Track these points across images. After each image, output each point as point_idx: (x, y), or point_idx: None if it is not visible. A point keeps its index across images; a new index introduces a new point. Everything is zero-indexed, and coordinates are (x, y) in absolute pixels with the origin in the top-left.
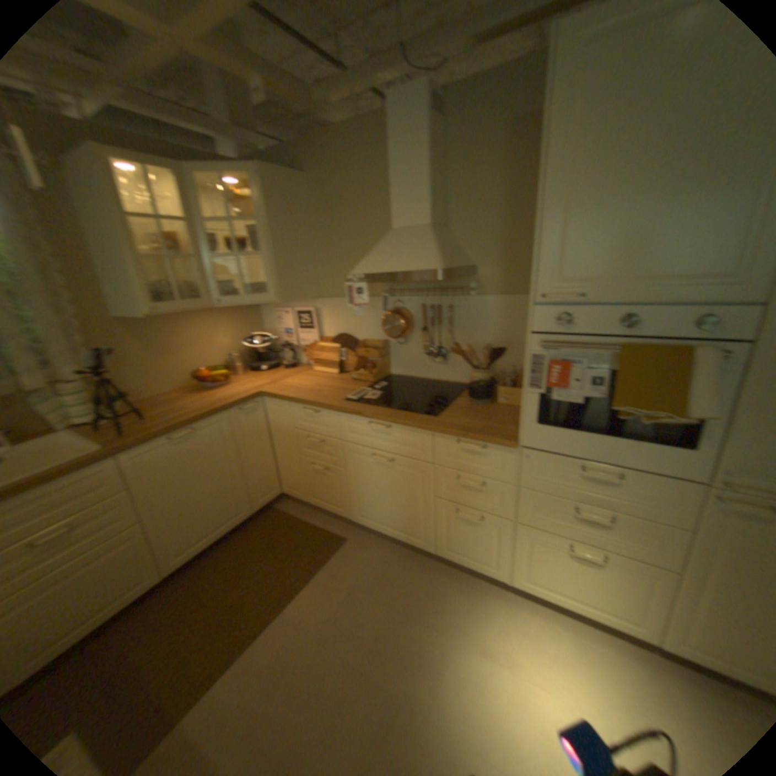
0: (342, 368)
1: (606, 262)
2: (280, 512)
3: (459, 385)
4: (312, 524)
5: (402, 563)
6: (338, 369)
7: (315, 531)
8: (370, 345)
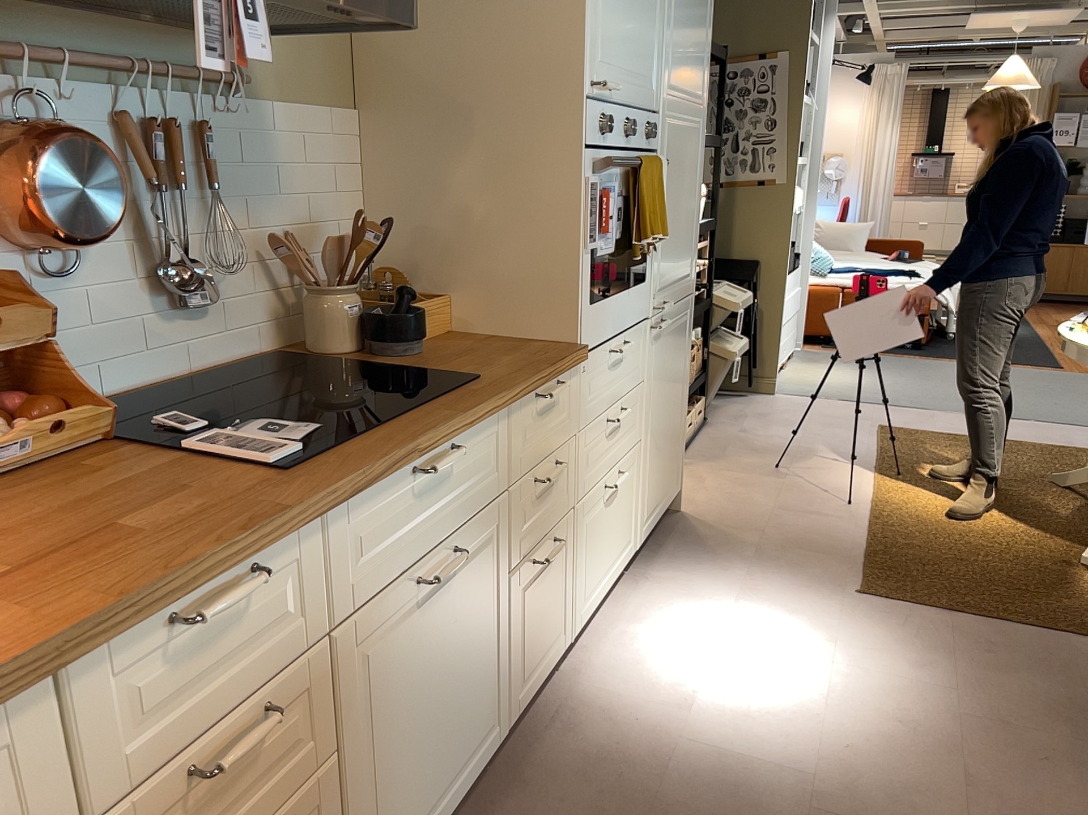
0: None
1: (618, 52)
2: None
3: (249, 365)
4: None
5: None
6: None
7: None
8: None
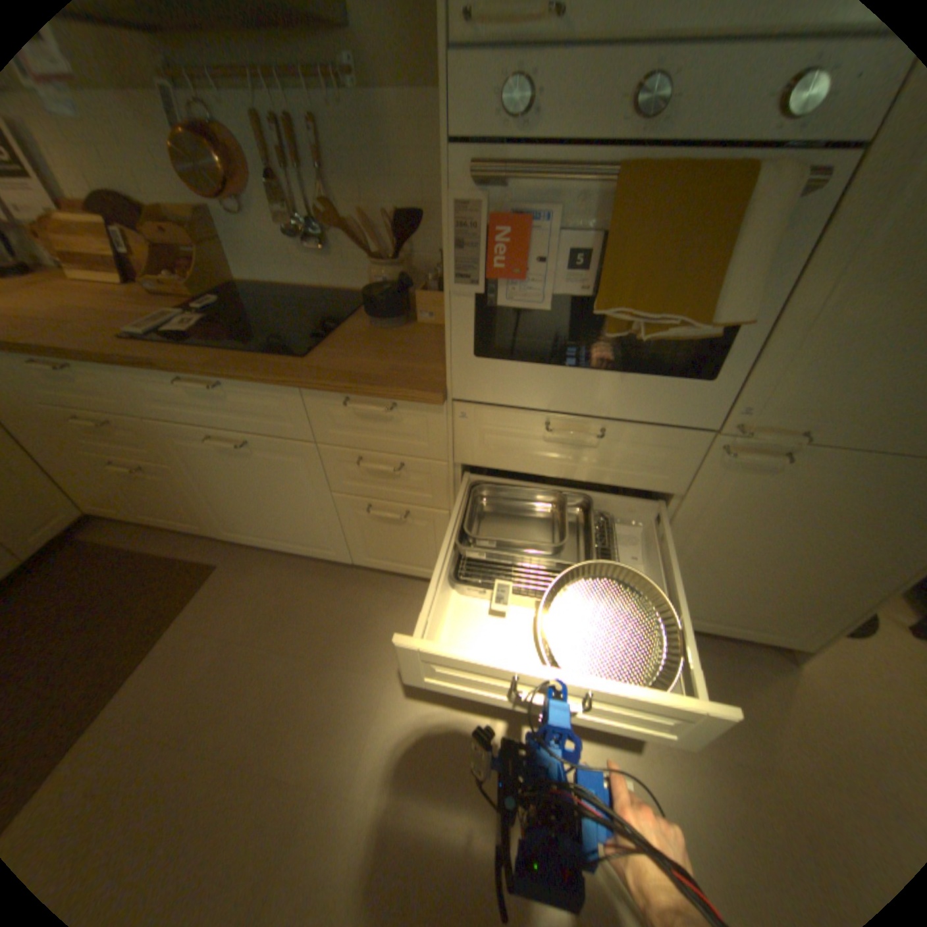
0: (123, 271)
1: None
2: (84, 546)
3: (356, 294)
4: (149, 555)
5: (305, 583)
6: (113, 273)
7: (154, 564)
8: (168, 218)
